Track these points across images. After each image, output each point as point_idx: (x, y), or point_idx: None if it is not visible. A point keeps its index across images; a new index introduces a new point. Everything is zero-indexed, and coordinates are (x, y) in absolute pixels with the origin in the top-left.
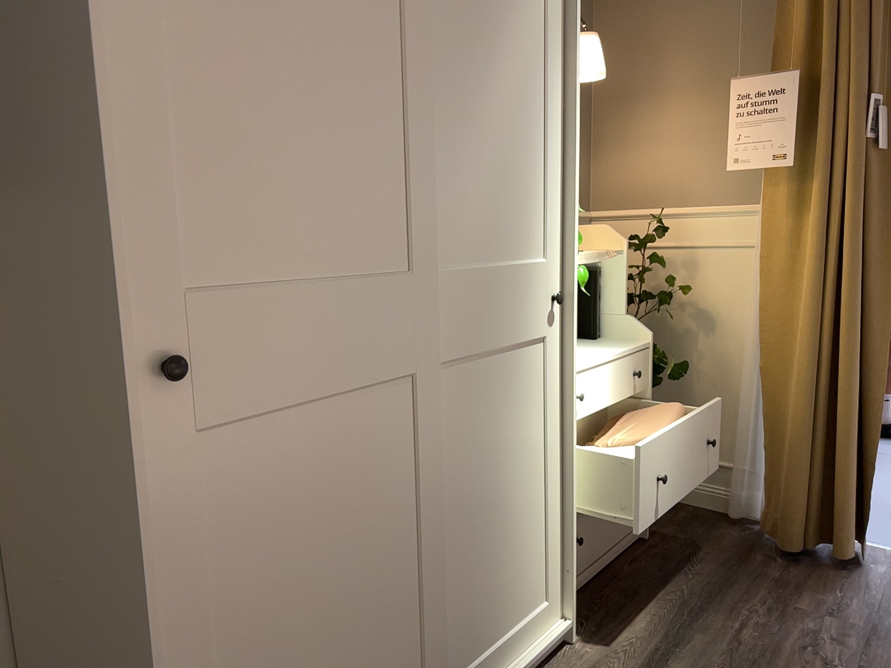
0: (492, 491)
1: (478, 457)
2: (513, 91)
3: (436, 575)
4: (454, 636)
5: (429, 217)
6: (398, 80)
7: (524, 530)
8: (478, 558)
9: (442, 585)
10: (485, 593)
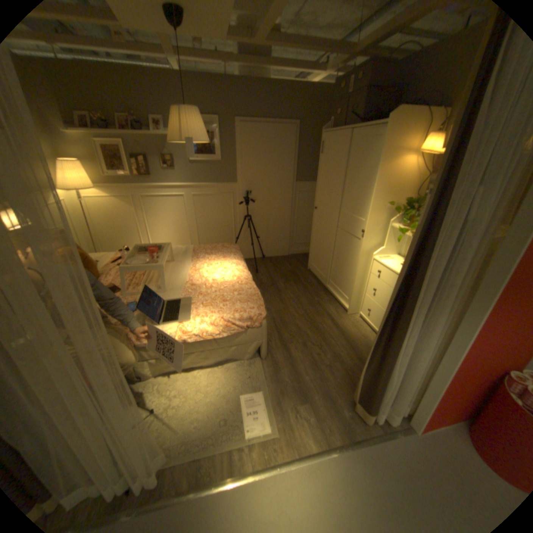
0: (343, 260)
1: (342, 250)
2: (365, 174)
3: (329, 259)
4: (332, 276)
5: (338, 199)
6: (339, 175)
7: (347, 277)
8: (338, 269)
9: (331, 264)
10: (338, 277)
